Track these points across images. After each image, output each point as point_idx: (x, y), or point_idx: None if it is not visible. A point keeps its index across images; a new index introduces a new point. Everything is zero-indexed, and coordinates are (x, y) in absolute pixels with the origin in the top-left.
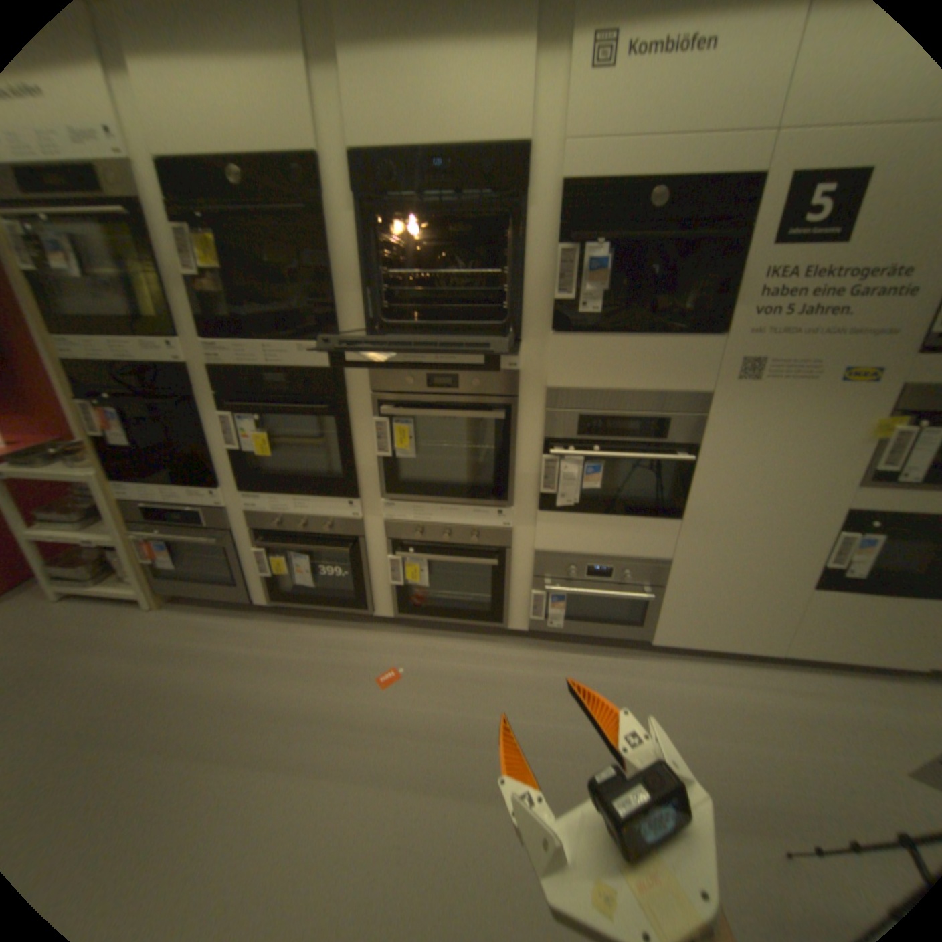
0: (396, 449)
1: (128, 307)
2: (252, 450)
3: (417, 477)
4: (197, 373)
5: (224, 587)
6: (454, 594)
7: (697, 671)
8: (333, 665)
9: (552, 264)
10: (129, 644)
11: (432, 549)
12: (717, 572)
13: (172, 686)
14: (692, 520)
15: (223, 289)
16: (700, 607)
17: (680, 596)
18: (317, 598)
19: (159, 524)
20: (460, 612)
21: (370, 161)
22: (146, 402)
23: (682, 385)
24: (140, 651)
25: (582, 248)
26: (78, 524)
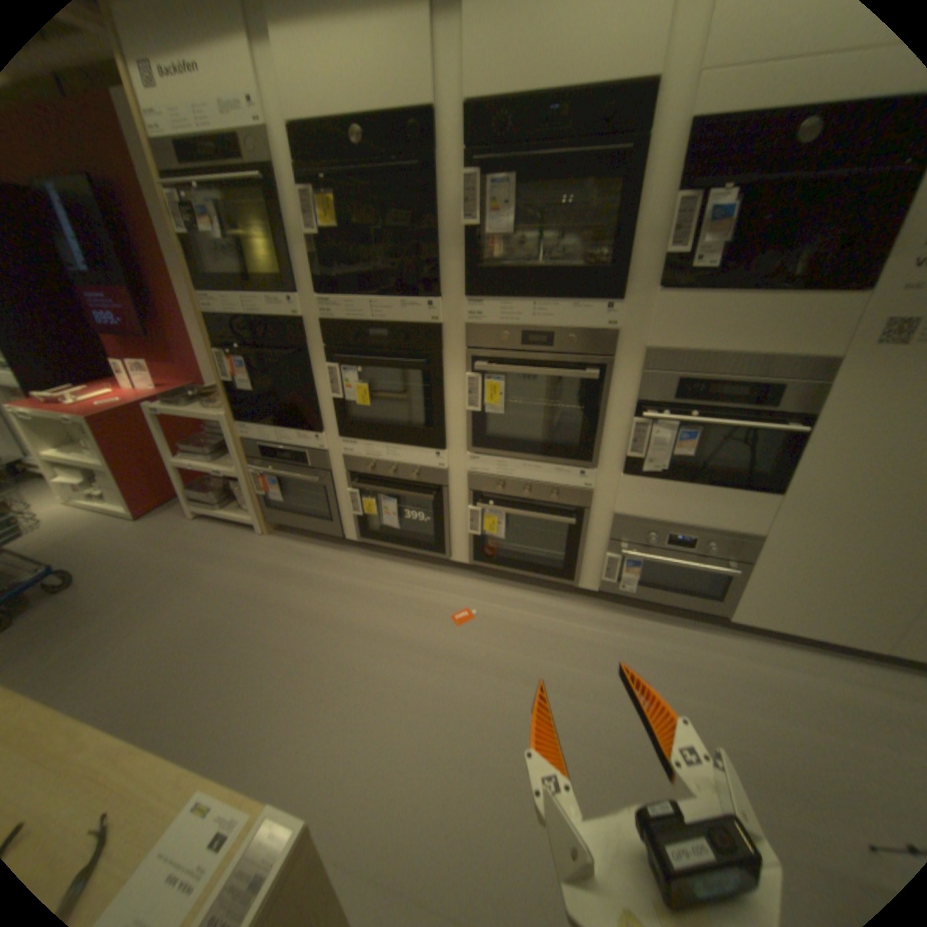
0: (487, 405)
1: (259, 267)
2: (354, 401)
3: (503, 434)
4: (313, 328)
5: (322, 522)
6: (528, 549)
7: (781, 655)
8: (414, 599)
9: (669, 215)
10: (249, 561)
11: (511, 504)
12: (820, 555)
13: (283, 598)
14: (797, 497)
15: (339, 249)
16: (793, 589)
17: (771, 576)
18: (401, 540)
19: (274, 462)
20: (533, 566)
21: (487, 114)
22: (270, 353)
23: (806, 349)
24: (257, 567)
25: (706, 195)
26: (211, 457)
